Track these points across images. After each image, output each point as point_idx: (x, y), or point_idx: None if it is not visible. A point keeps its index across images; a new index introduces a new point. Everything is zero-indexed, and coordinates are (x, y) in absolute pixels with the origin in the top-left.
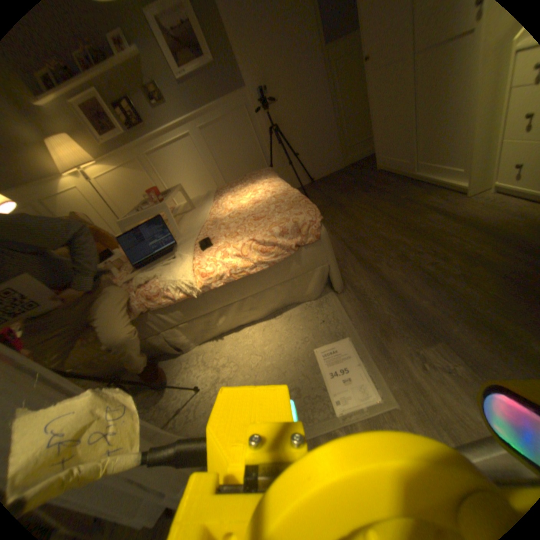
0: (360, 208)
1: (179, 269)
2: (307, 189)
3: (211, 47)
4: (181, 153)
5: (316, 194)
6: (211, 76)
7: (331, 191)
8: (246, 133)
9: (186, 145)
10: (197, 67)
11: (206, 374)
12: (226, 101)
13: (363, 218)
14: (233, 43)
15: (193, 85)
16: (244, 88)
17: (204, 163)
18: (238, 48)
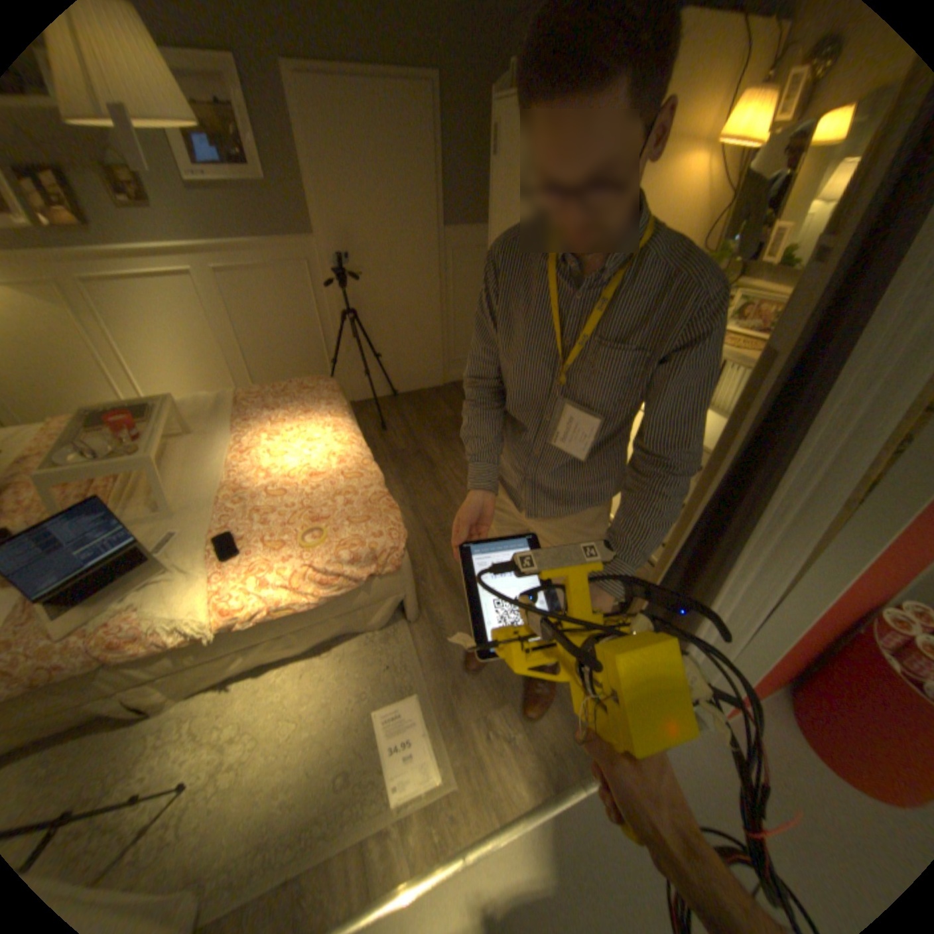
0: (453, 476)
1: (180, 602)
2: (383, 406)
3: (261, 157)
4: (161, 297)
5: (396, 423)
6: (251, 199)
7: (418, 427)
8: (298, 300)
9: (177, 287)
10: (227, 177)
11: (197, 757)
12: (273, 245)
13: (454, 494)
14: (302, 168)
15: (213, 200)
16: (308, 237)
17: (208, 325)
18: (309, 178)
